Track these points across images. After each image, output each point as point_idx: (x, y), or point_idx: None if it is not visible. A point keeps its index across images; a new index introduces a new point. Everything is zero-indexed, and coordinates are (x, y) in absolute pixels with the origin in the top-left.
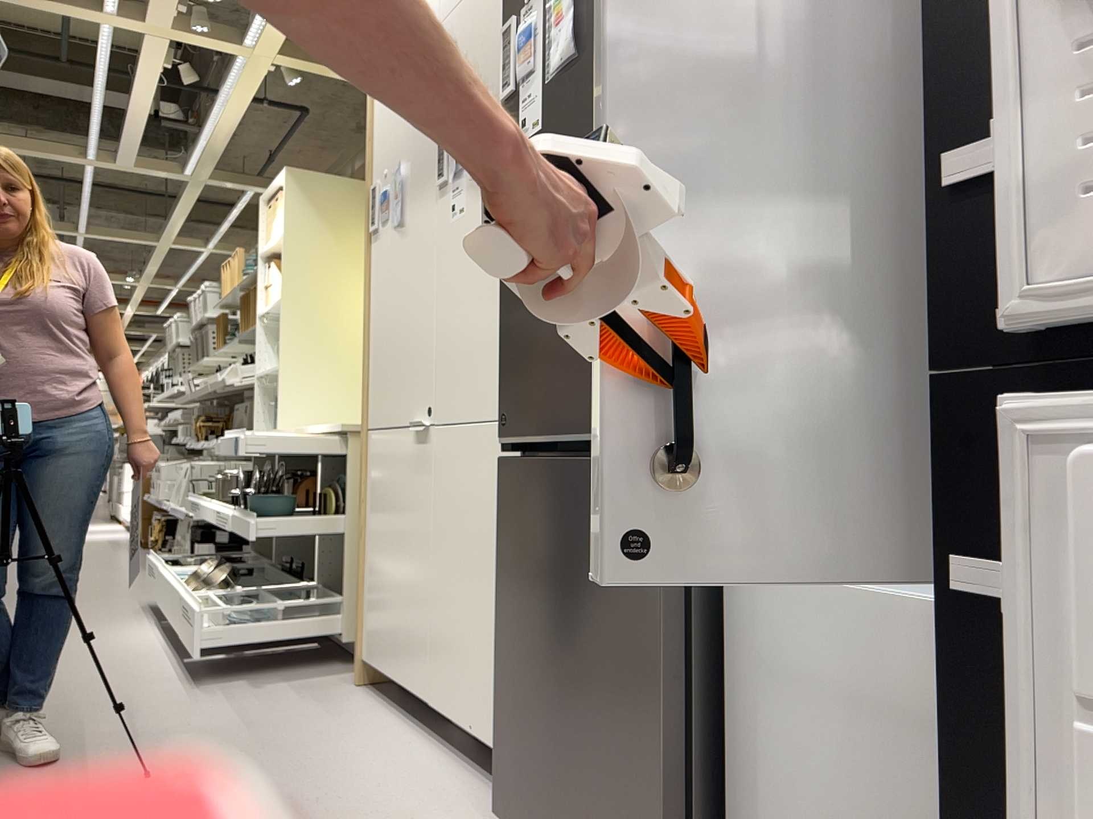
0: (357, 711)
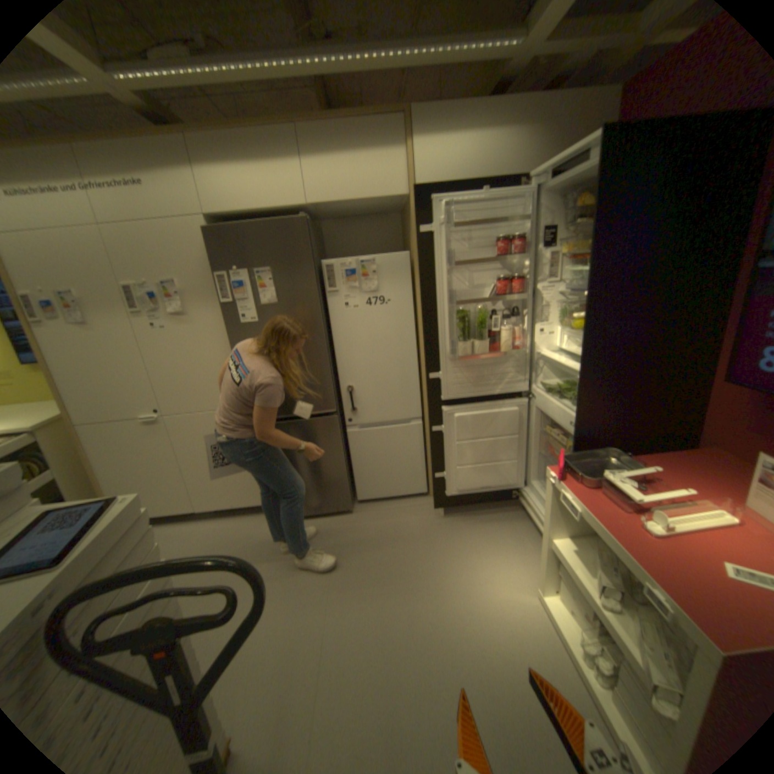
0: None
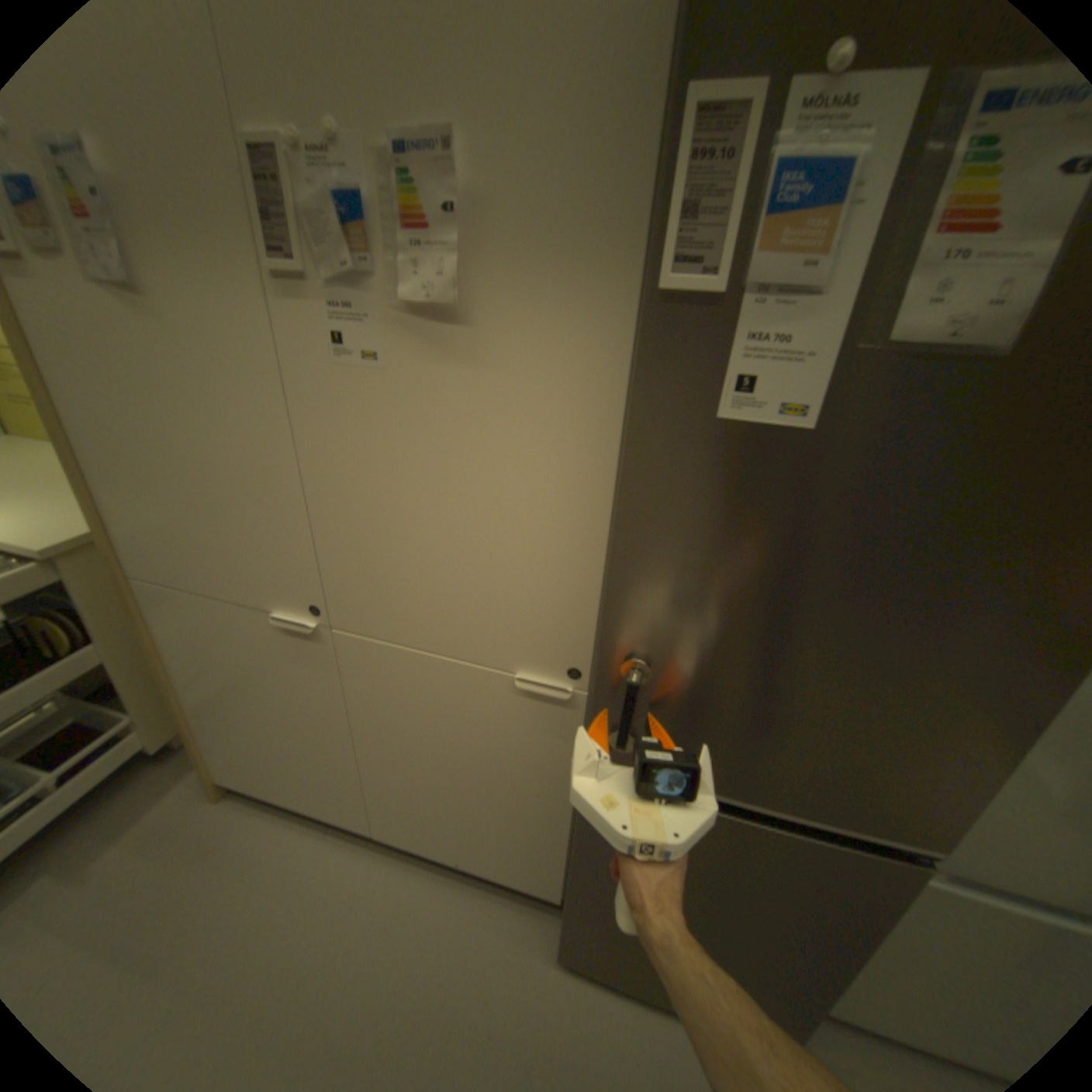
0: (260, 850)
